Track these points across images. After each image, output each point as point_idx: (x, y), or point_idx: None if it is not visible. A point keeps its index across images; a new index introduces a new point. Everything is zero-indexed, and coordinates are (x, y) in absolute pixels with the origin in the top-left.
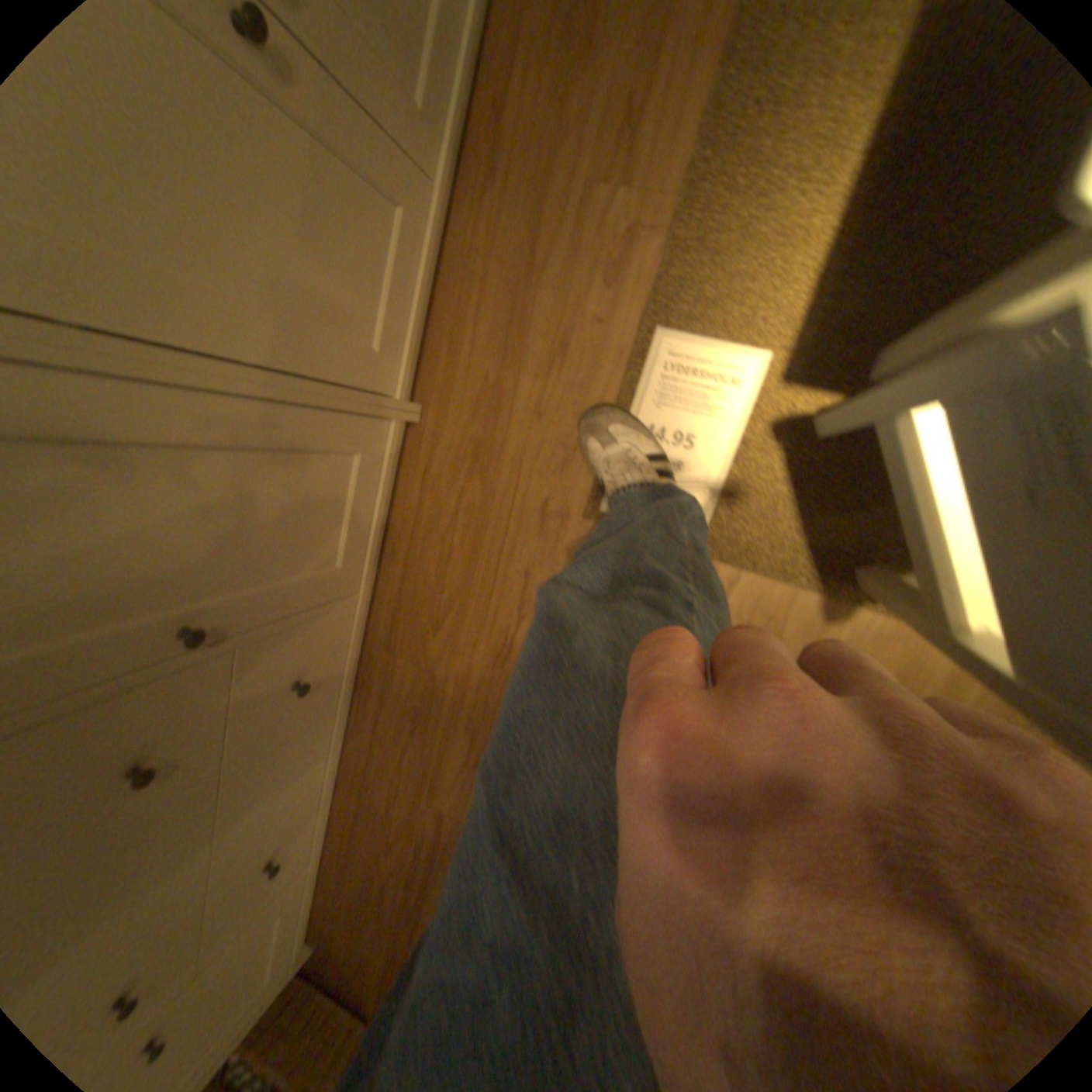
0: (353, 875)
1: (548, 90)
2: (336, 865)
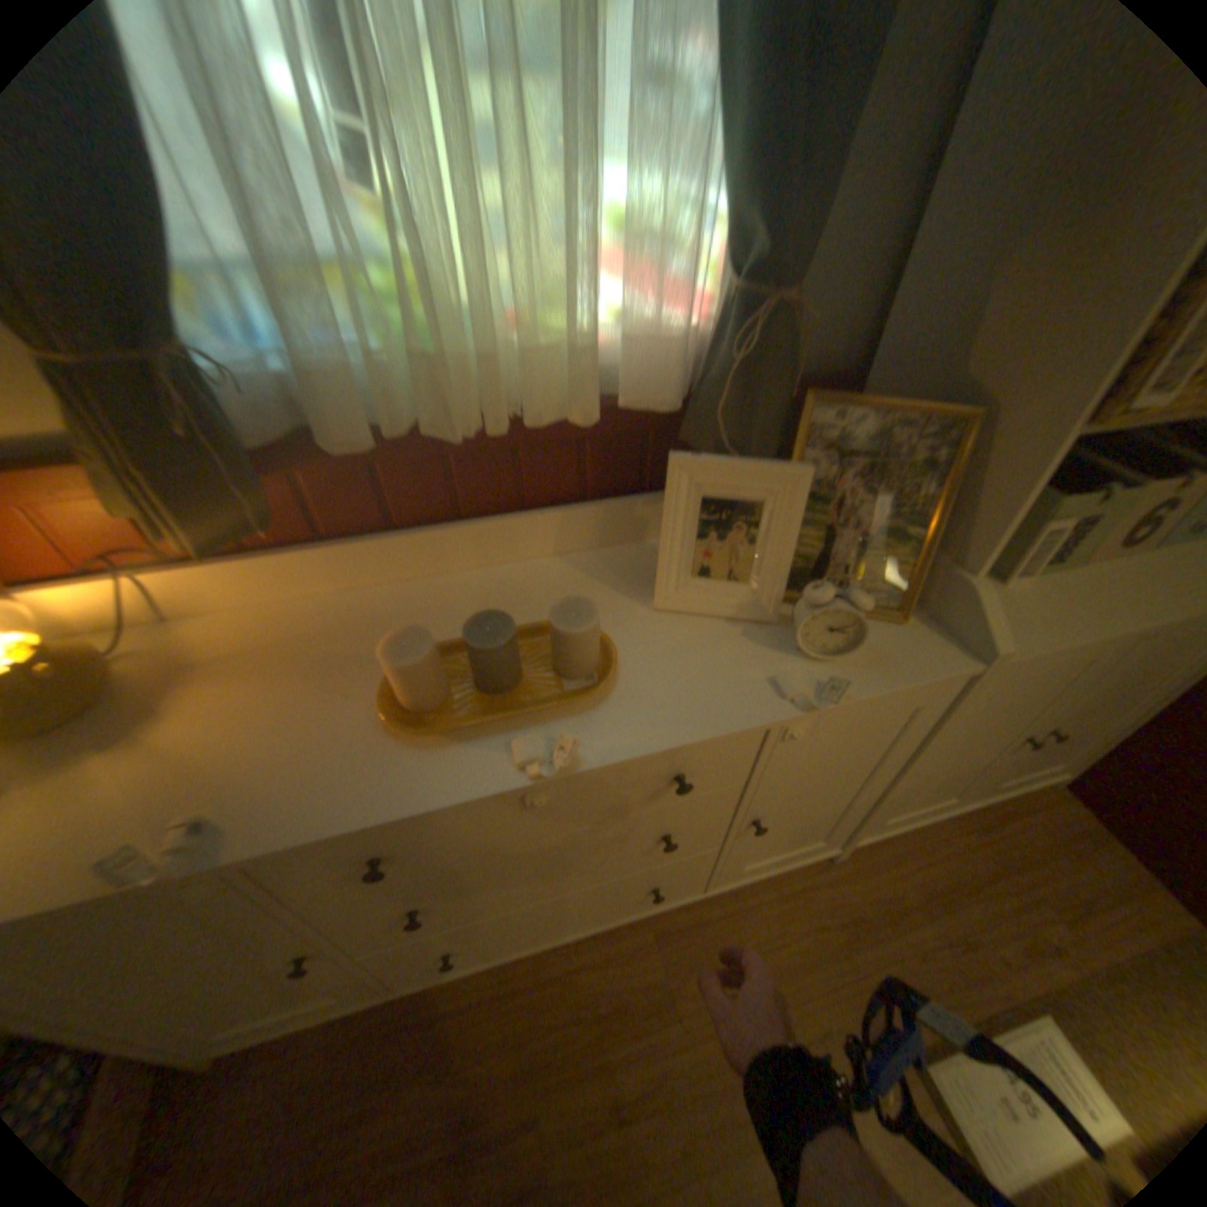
0: (376, 1072)
1: (1046, 850)
2: (375, 1040)
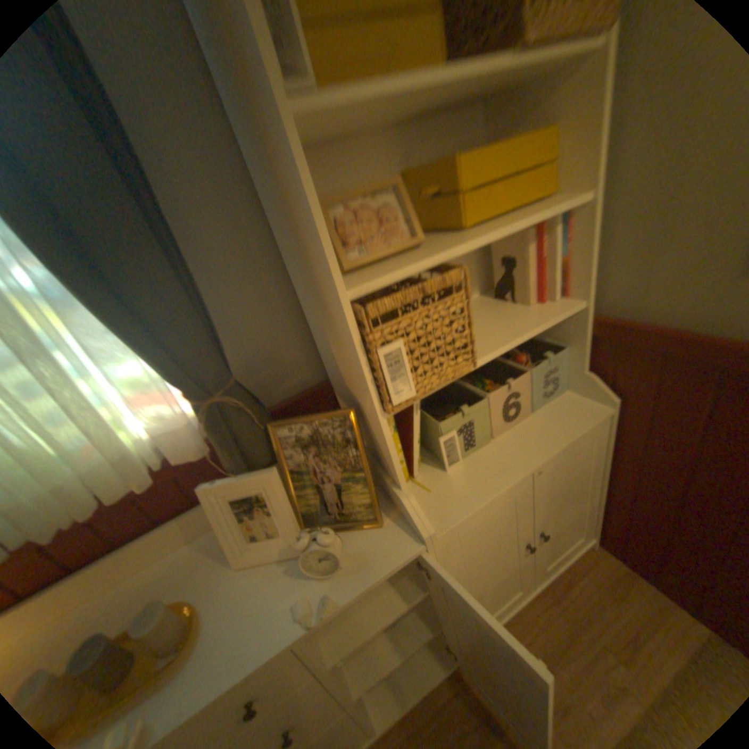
0: None
1: (597, 602)
2: None
